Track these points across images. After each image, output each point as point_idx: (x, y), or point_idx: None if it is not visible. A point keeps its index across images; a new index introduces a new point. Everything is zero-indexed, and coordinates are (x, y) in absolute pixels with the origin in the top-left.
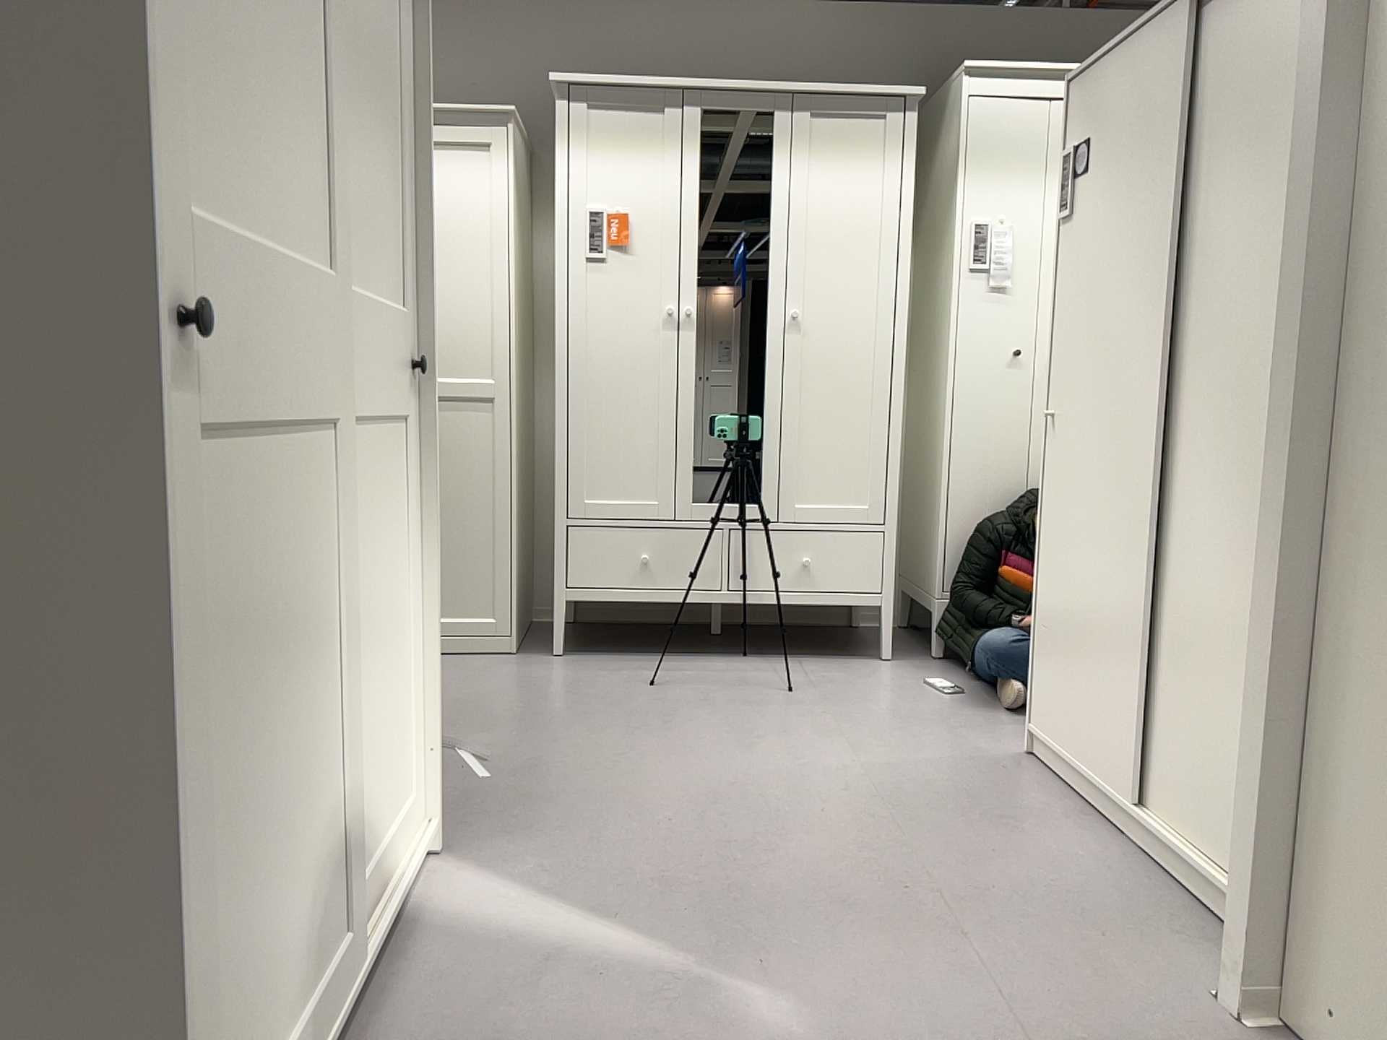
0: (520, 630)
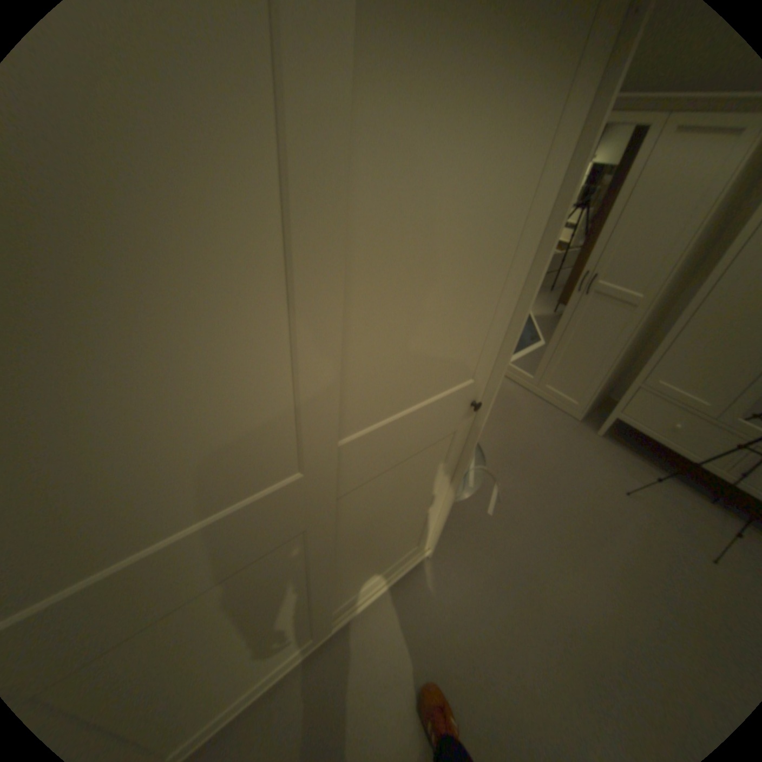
0: (593, 408)
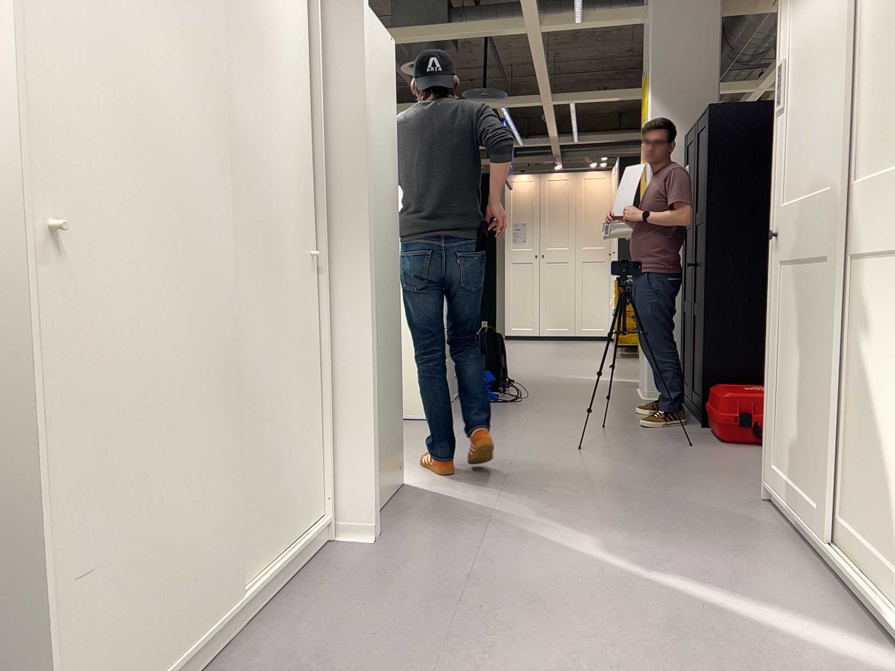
0: None
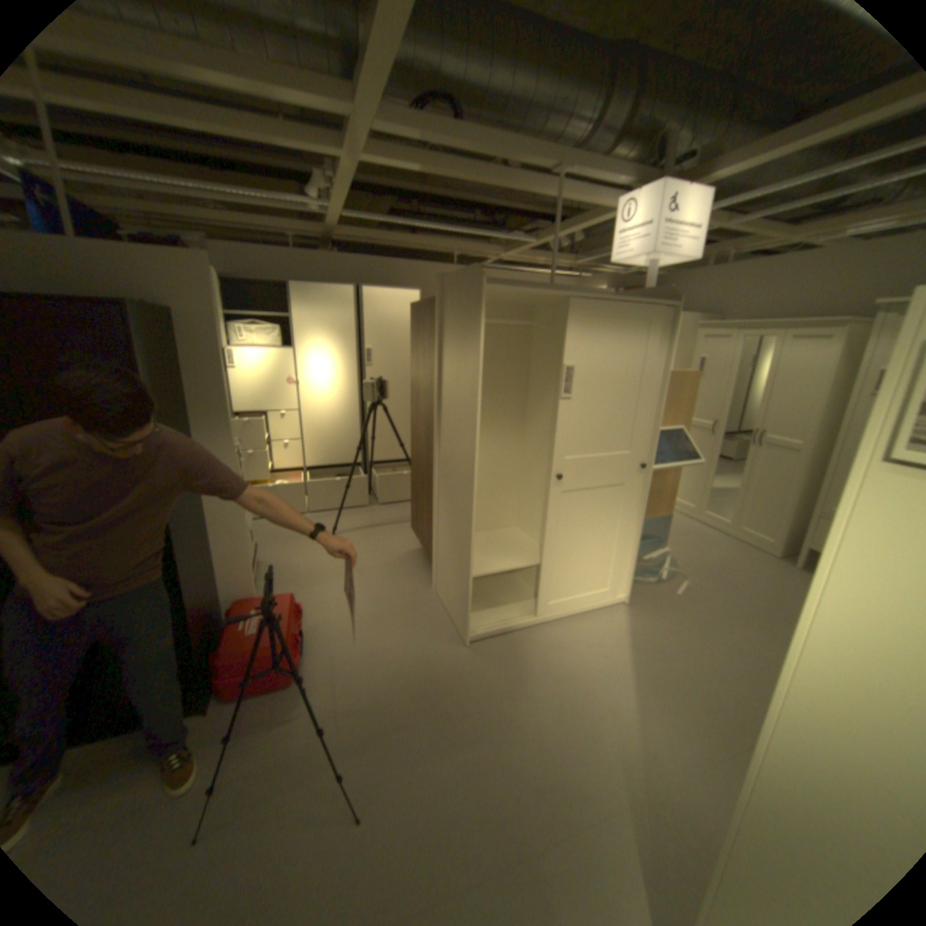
0: (795, 550)
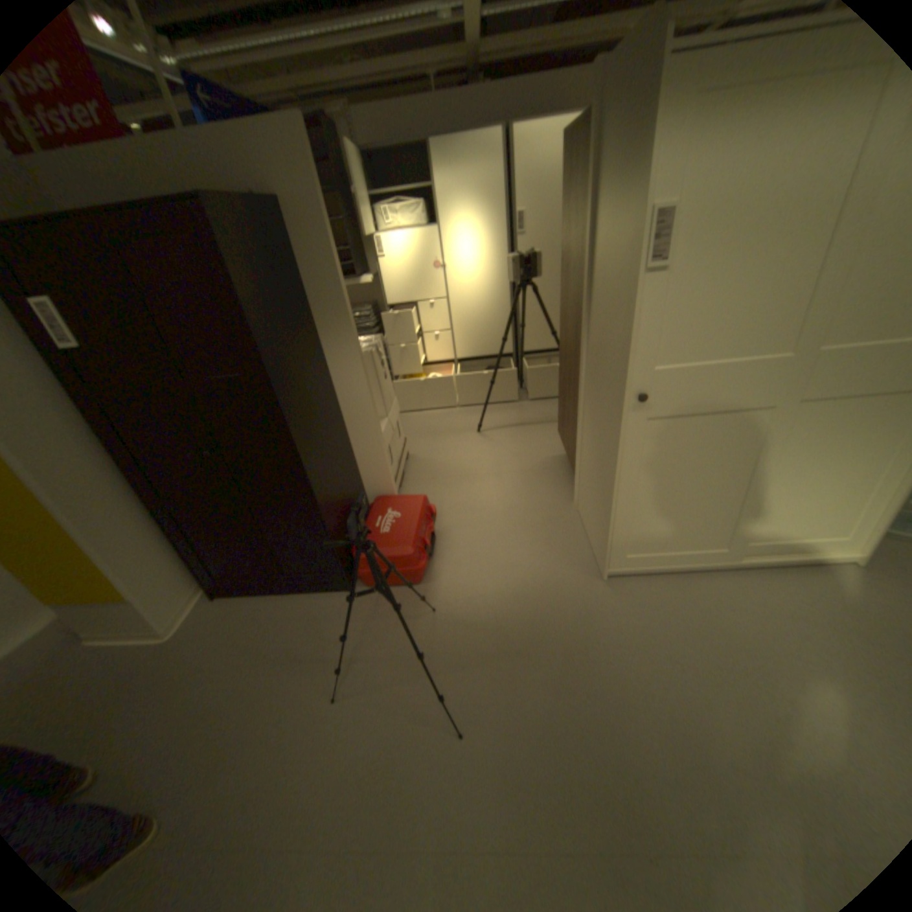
0: None
